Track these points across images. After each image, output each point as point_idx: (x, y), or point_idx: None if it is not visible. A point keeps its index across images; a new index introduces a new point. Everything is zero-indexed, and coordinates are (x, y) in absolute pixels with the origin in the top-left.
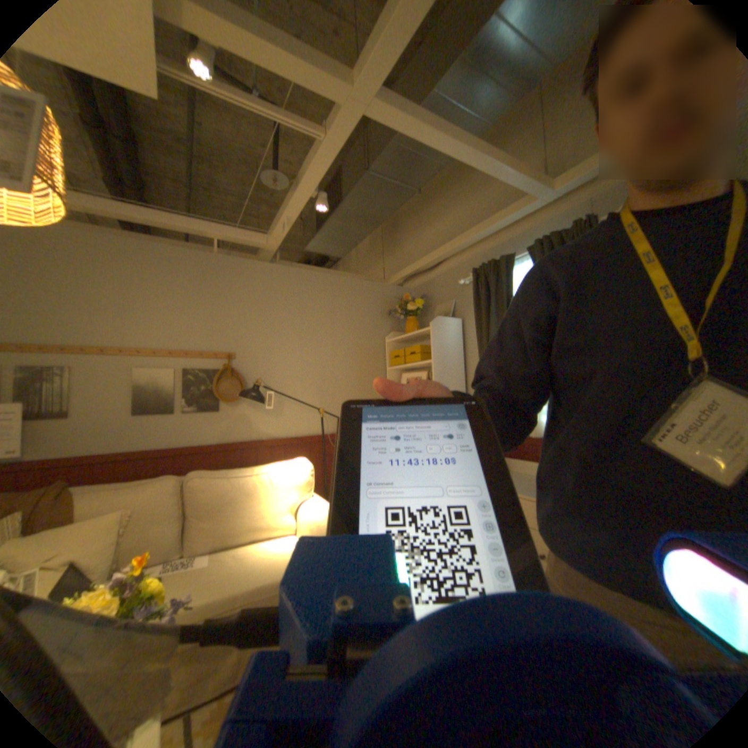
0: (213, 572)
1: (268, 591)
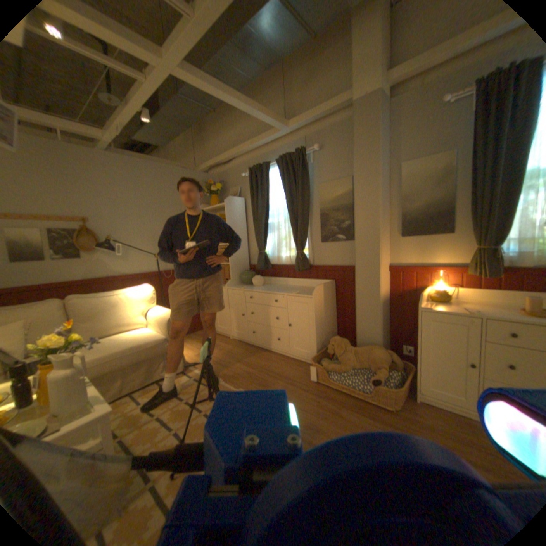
0: (97, 347)
1: (134, 349)
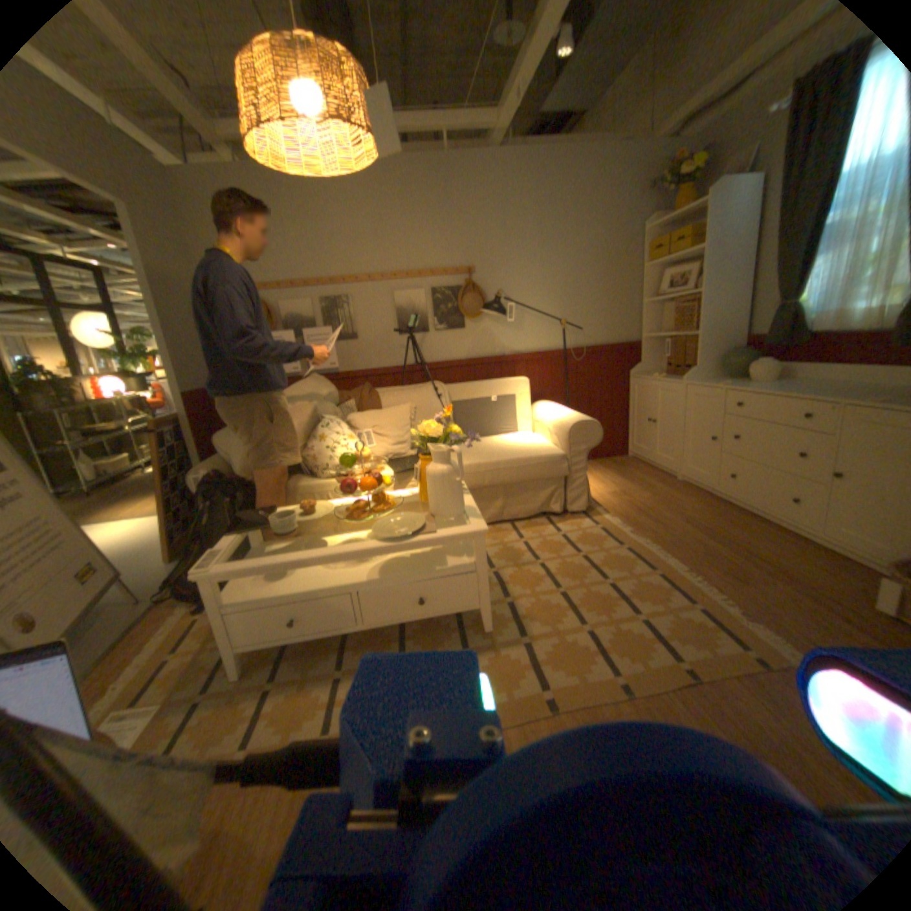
0: (478, 449)
1: (520, 461)
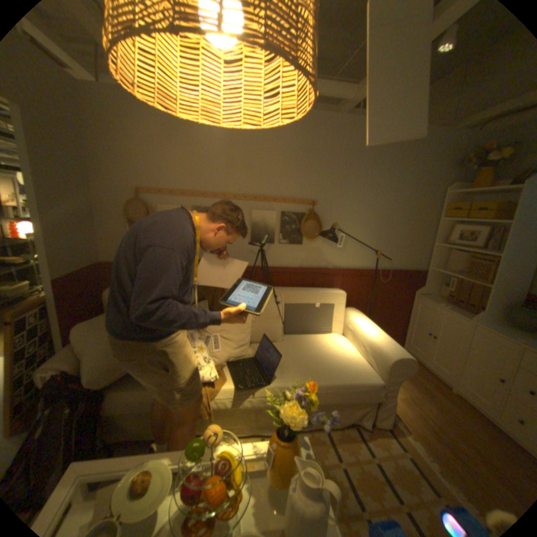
0: (308, 361)
1: (349, 389)
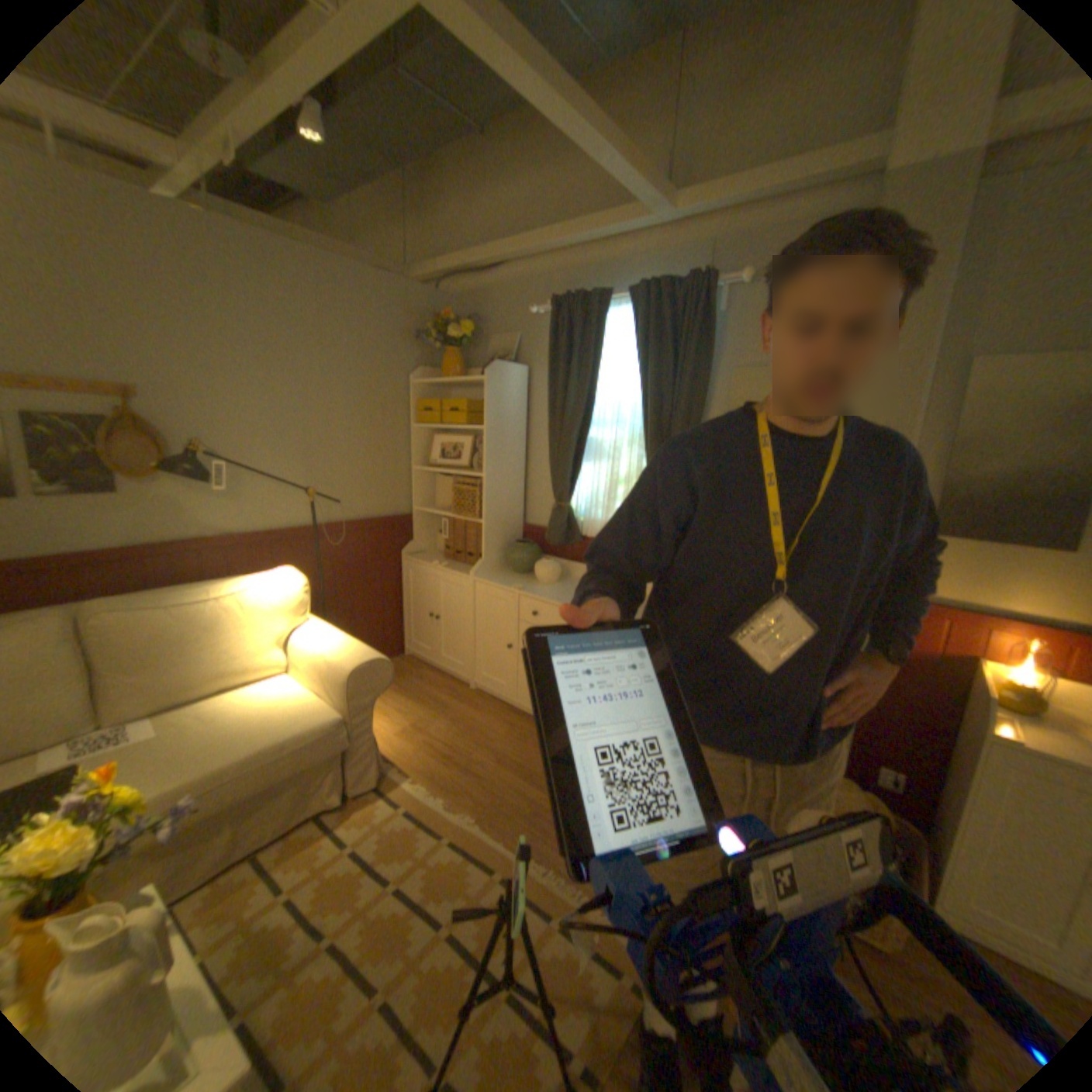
0: (171, 746)
1: (269, 757)
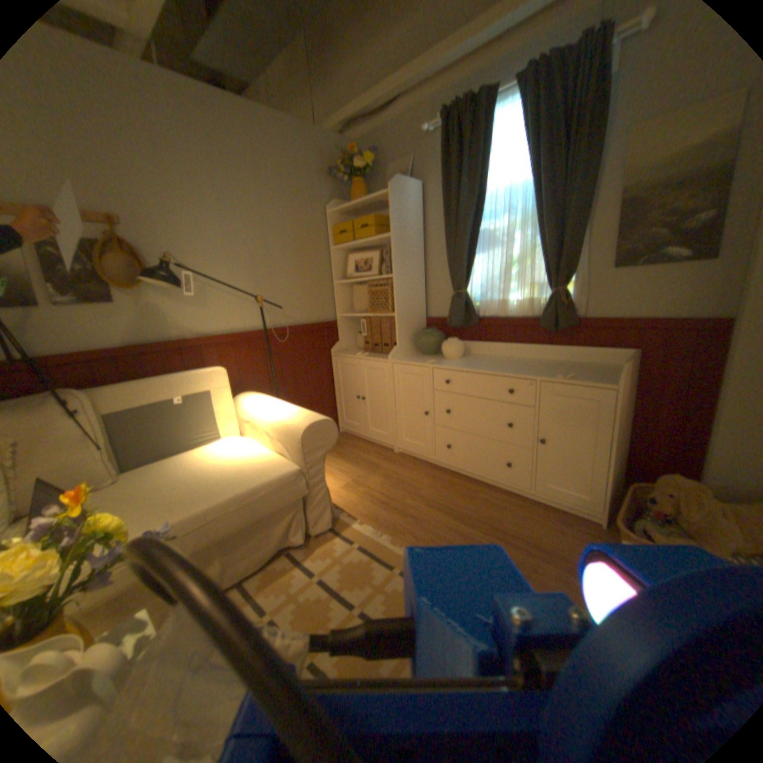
0: (165, 491)
1: (244, 498)
